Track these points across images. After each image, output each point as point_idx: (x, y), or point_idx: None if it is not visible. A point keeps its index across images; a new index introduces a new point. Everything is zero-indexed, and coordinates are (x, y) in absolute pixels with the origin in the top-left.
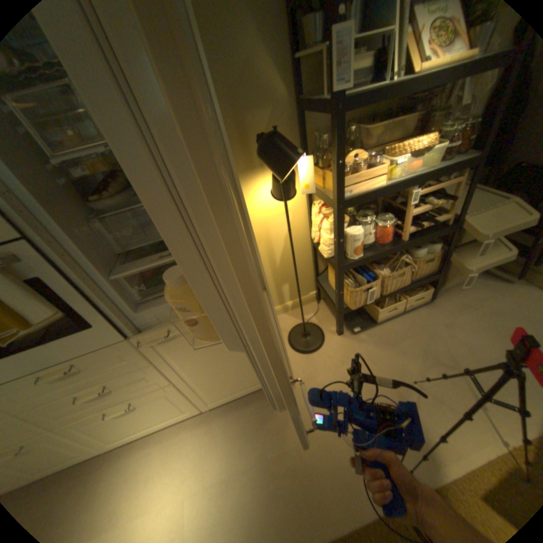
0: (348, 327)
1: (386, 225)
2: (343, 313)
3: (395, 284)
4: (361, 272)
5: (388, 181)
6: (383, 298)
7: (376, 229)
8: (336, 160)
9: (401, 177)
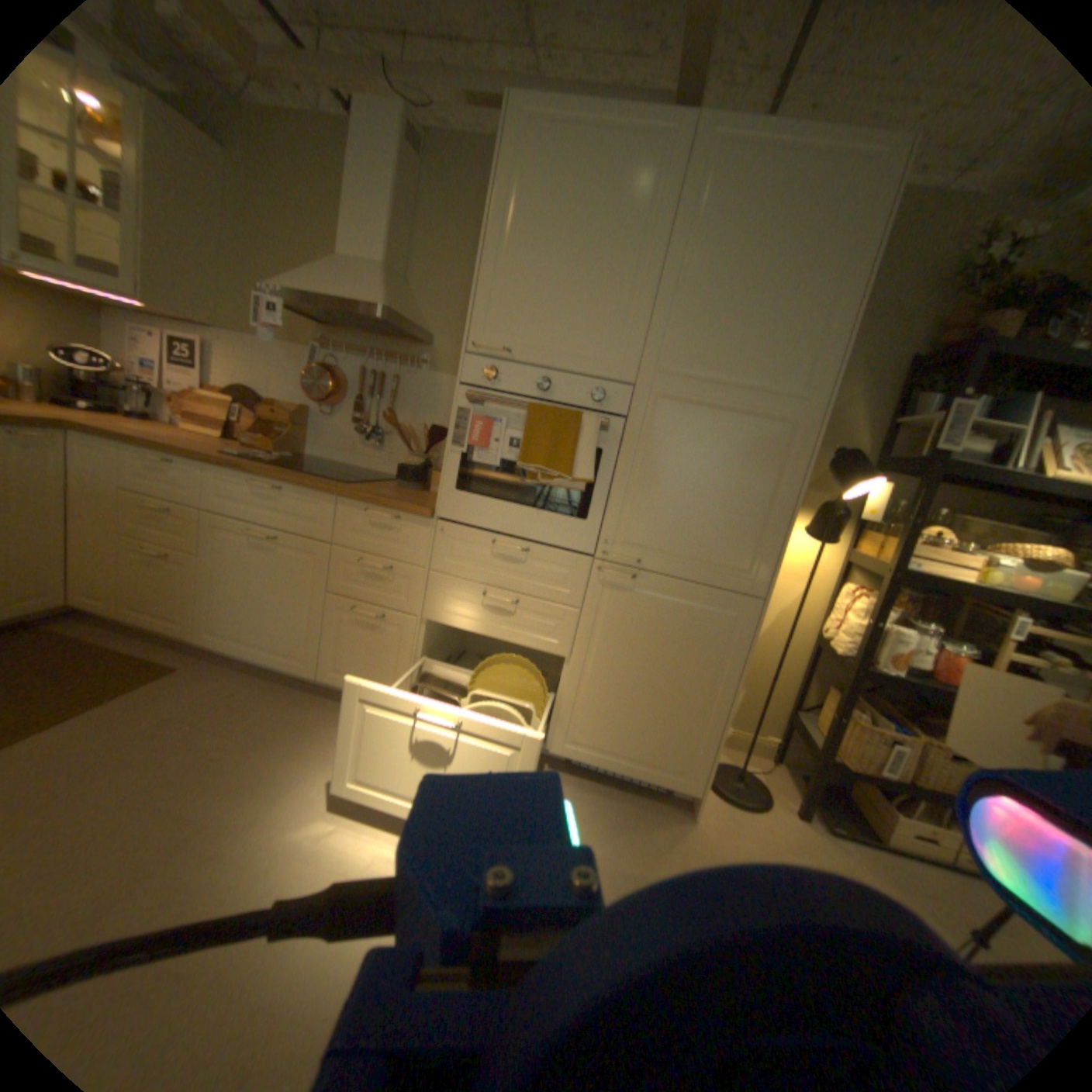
0: (825, 821)
1: (960, 654)
2: (832, 774)
3: (950, 776)
4: (890, 722)
5: (982, 584)
6: (918, 798)
7: (940, 655)
8: (913, 520)
9: (1004, 590)
